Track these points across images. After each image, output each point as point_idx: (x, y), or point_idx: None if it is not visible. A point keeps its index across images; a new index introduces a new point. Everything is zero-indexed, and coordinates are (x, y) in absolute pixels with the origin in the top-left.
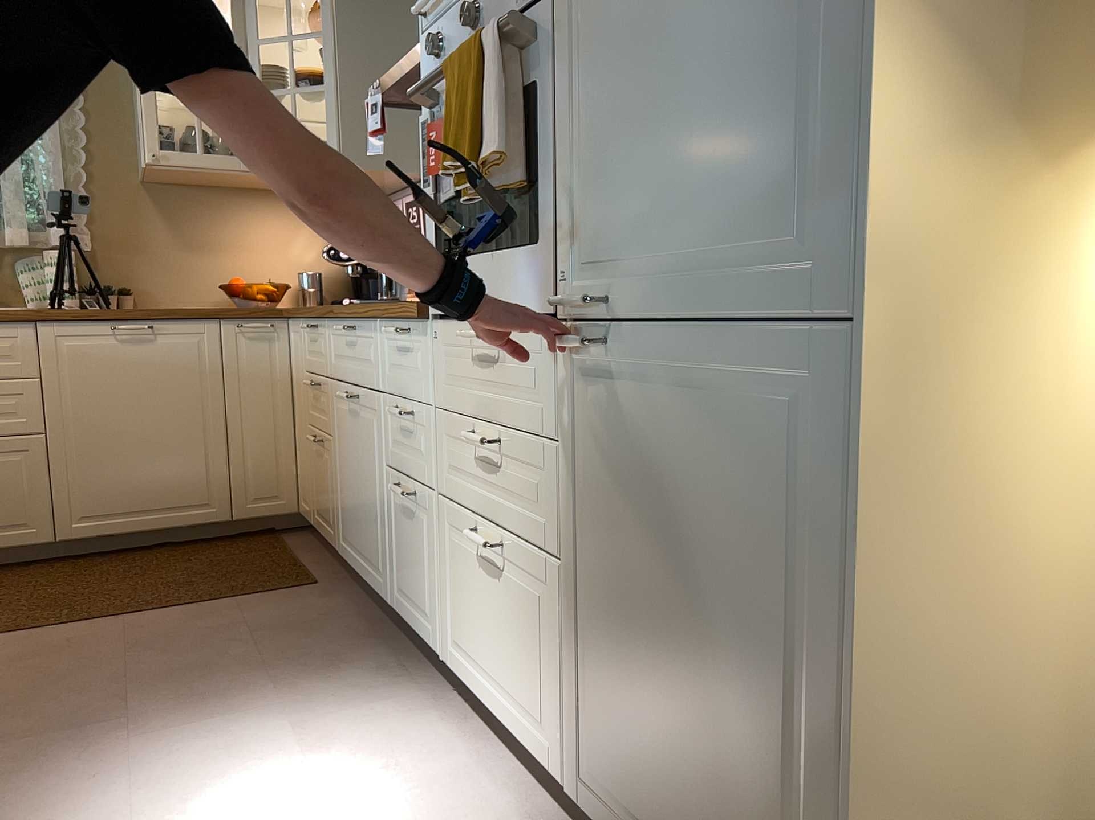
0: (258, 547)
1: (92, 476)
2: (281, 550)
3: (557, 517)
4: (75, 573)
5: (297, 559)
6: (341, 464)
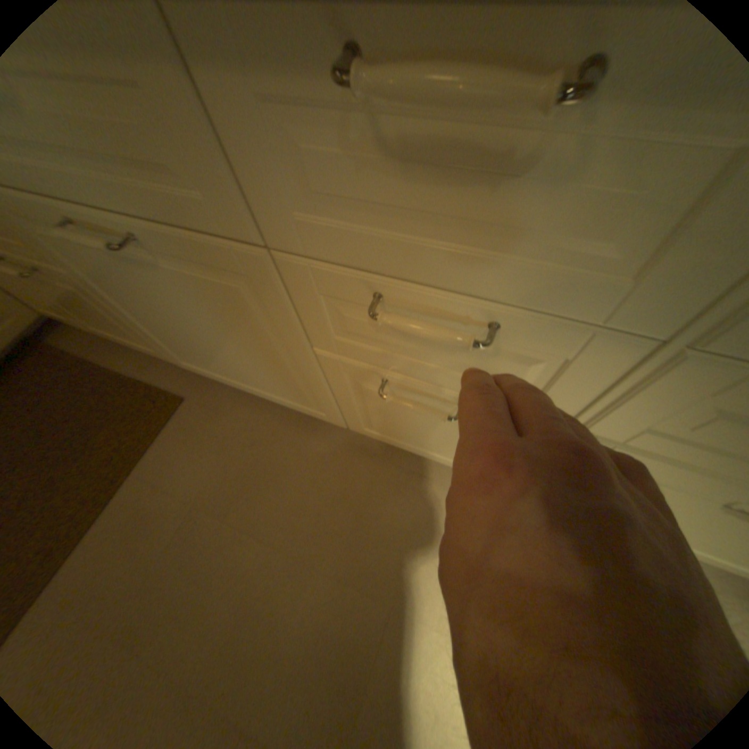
0: (49, 378)
1: None
2: (80, 369)
3: None
4: None
5: (116, 373)
6: (132, 309)
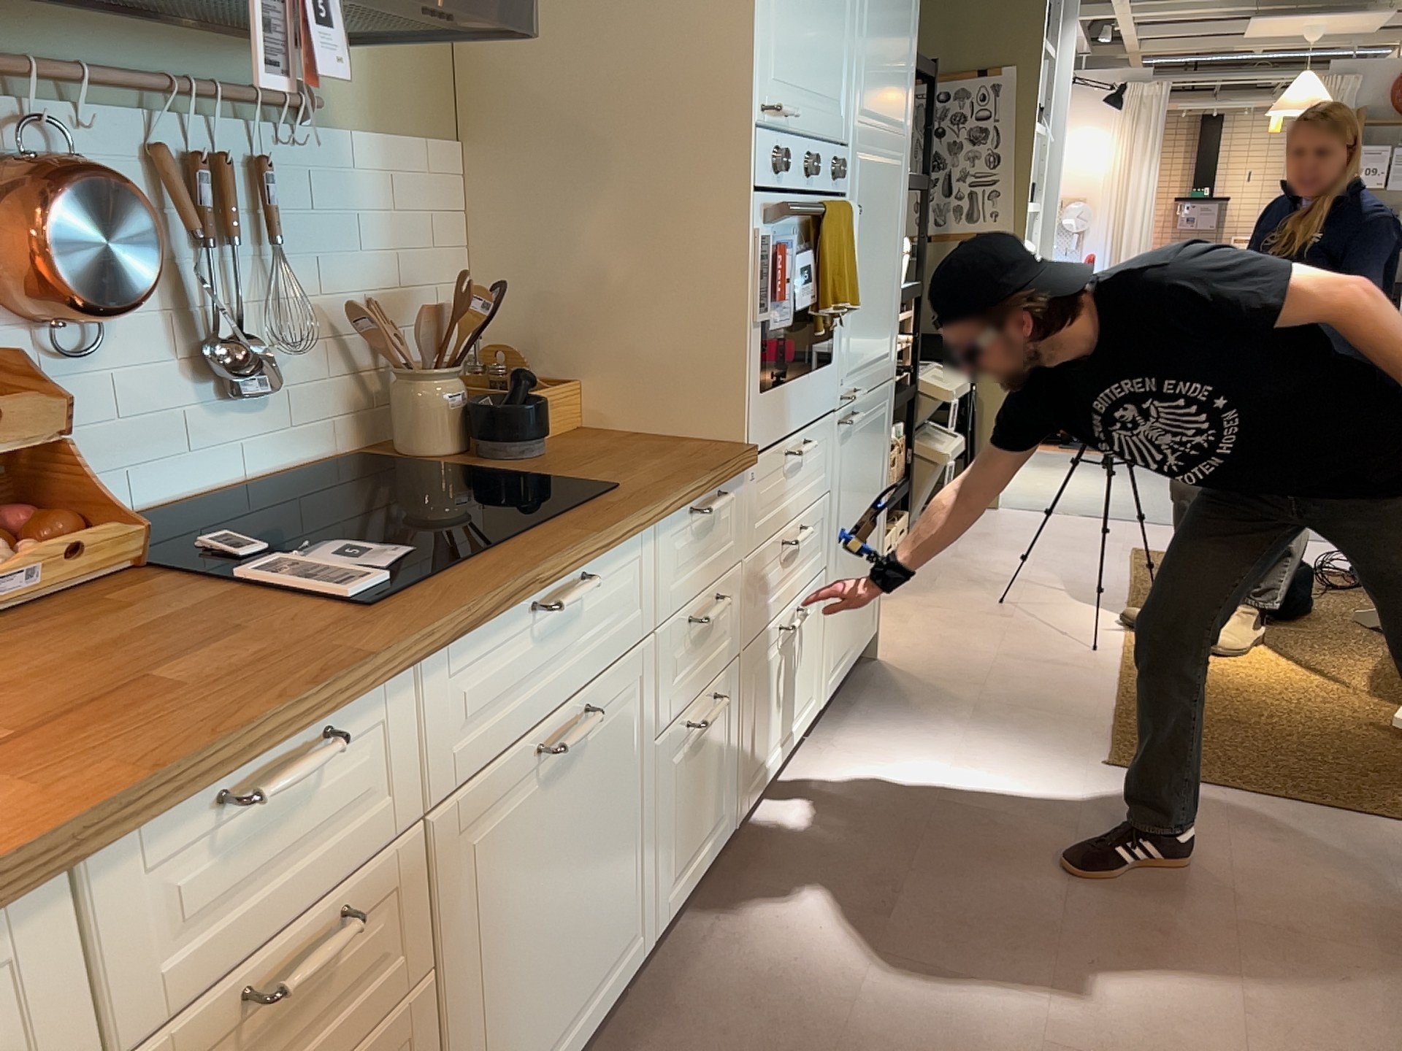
0: None
1: None
2: None
3: (825, 540)
4: None
5: None
6: (493, 958)
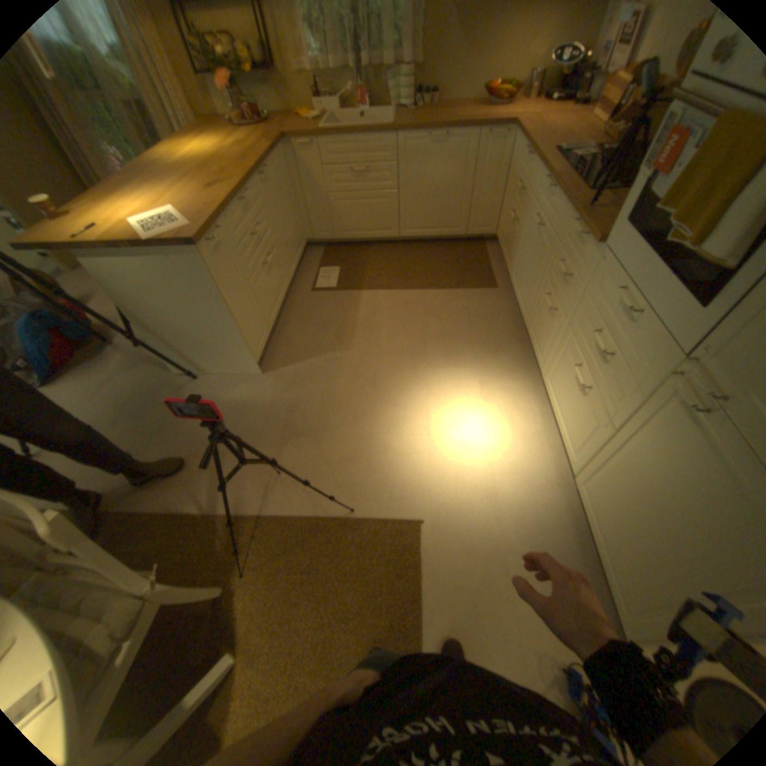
0: (473, 252)
1: (413, 211)
2: (483, 257)
3: (620, 414)
4: (404, 253)
5: (489, 266)
6: (522, 245)
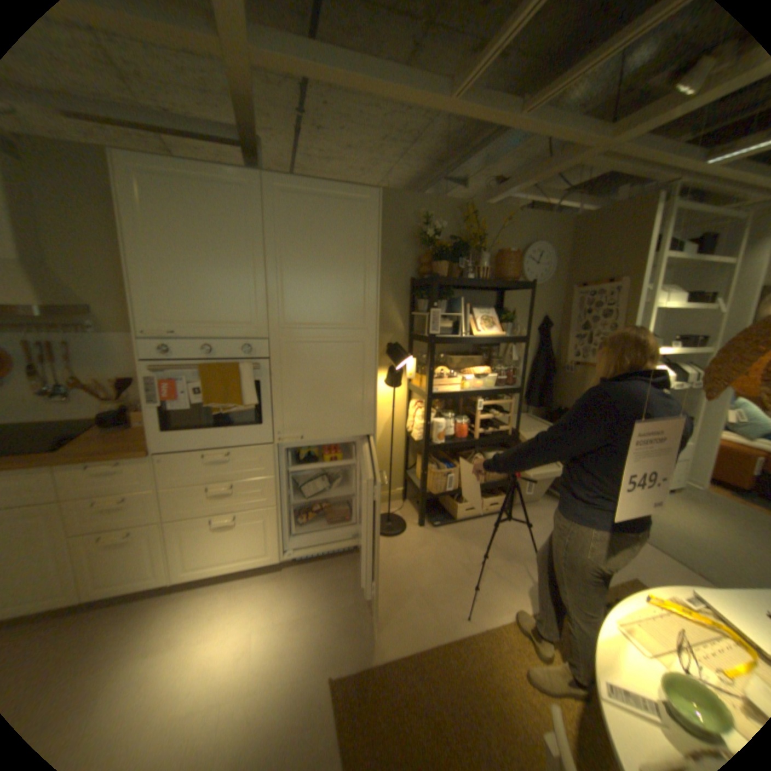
0: None
1: None
2: None
3: (269, 496)
4: None
5: None
6: None
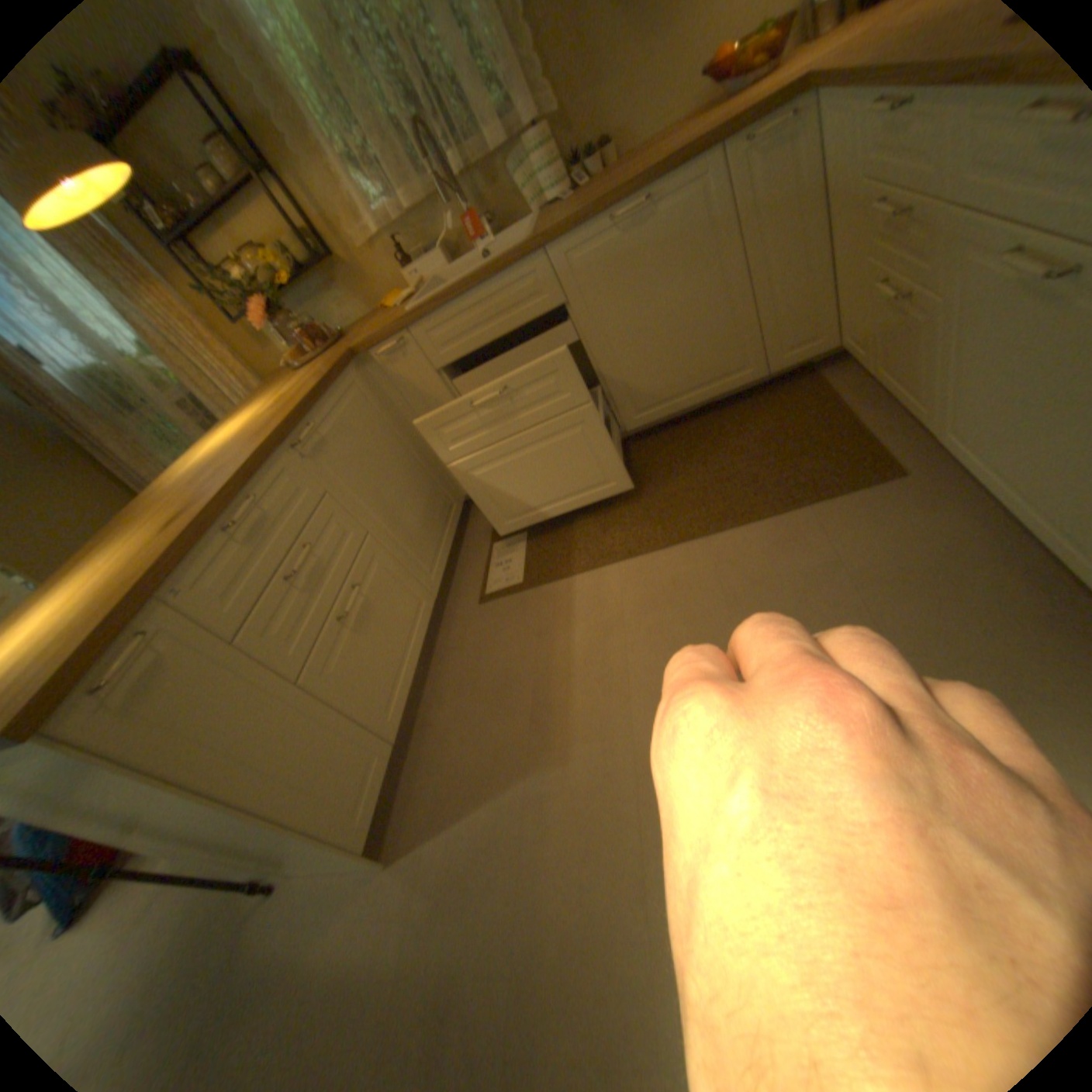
0: (805, 400)
1: (638, 375)
2: (834, 403)
3: None
4: (649, 458)
5: (861, 420)
6: (972, 347)
